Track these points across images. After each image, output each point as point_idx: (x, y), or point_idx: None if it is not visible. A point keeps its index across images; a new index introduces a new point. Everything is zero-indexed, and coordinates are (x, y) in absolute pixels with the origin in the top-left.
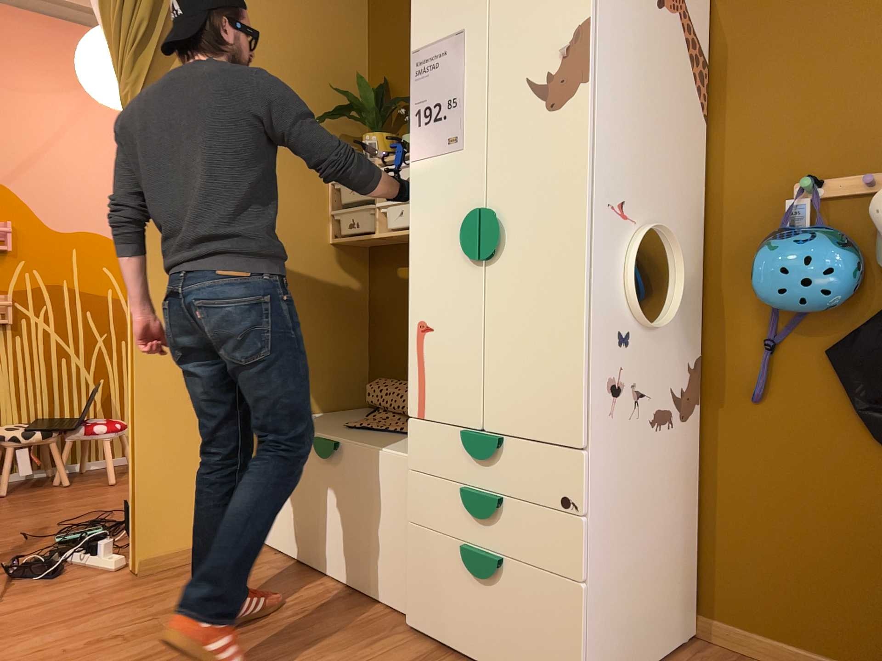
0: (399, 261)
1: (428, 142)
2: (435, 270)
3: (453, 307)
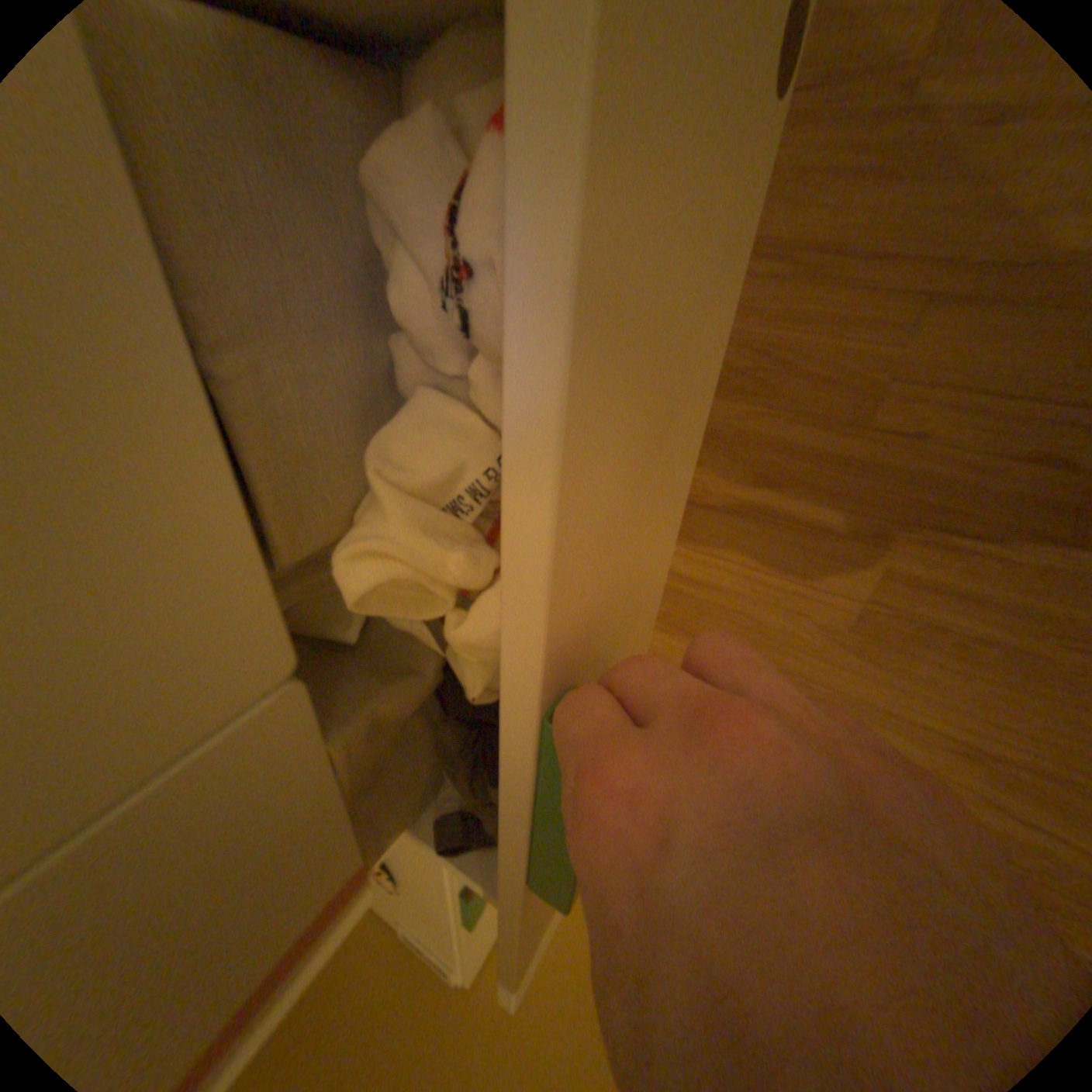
0: None
1: None
2: None
3: None
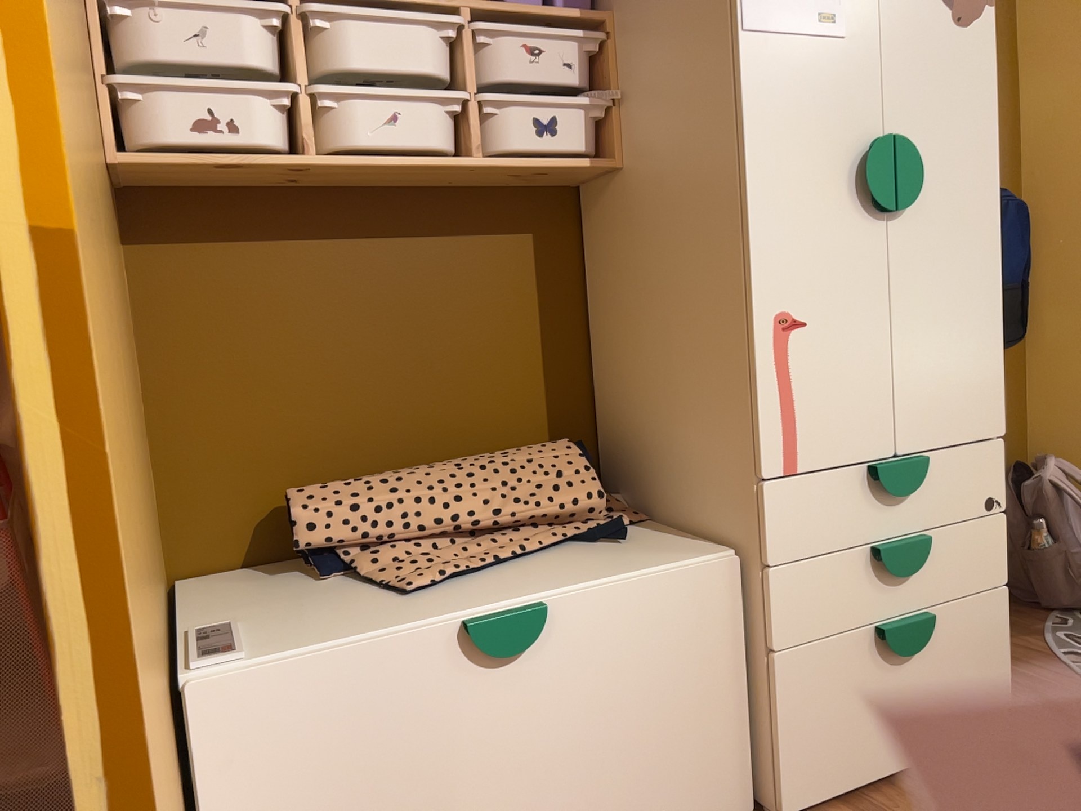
0: (250, 229)
1: (779, 7)
2: (805, 228)
3: (842, 285)
